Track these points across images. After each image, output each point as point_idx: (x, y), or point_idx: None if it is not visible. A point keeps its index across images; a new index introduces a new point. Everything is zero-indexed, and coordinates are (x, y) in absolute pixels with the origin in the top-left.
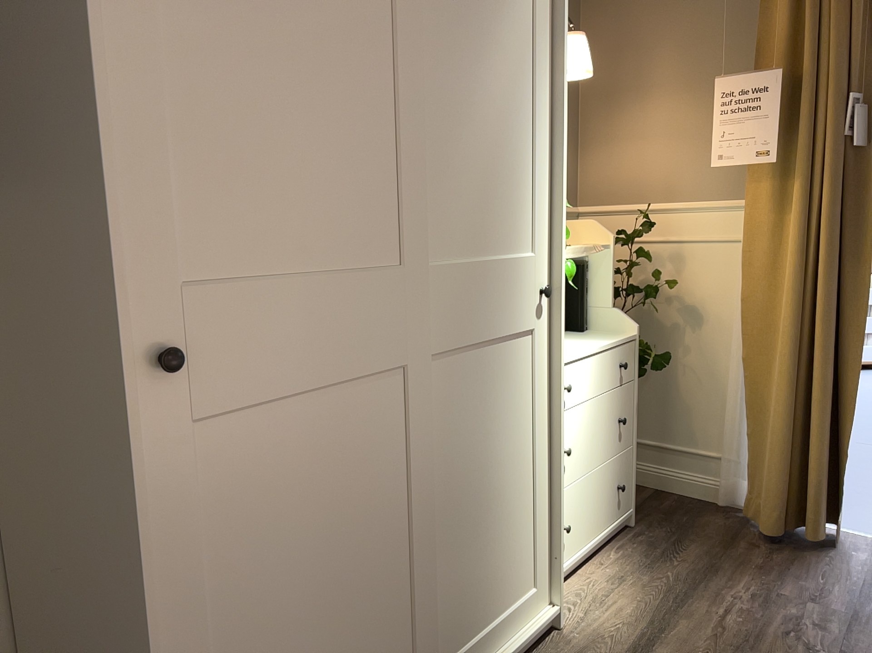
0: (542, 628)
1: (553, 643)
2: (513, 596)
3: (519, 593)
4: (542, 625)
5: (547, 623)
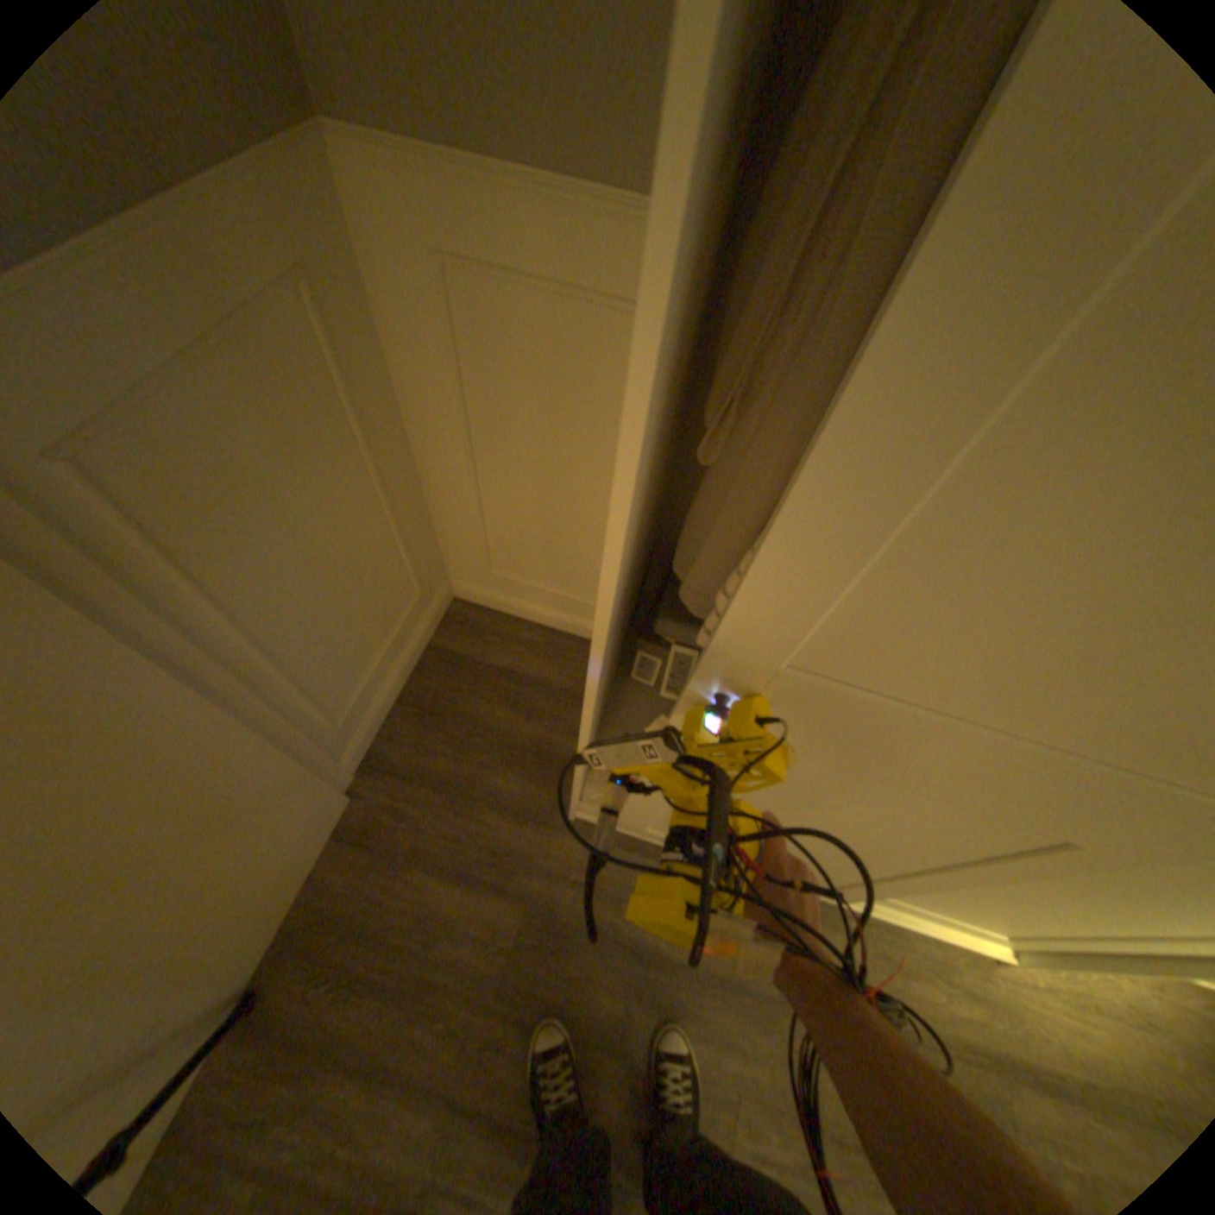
0: (975, 951)
1: (975, 962)
2: (970, 923)
3: (980, 927)
4: (976, 952)
5: (987, 954)
